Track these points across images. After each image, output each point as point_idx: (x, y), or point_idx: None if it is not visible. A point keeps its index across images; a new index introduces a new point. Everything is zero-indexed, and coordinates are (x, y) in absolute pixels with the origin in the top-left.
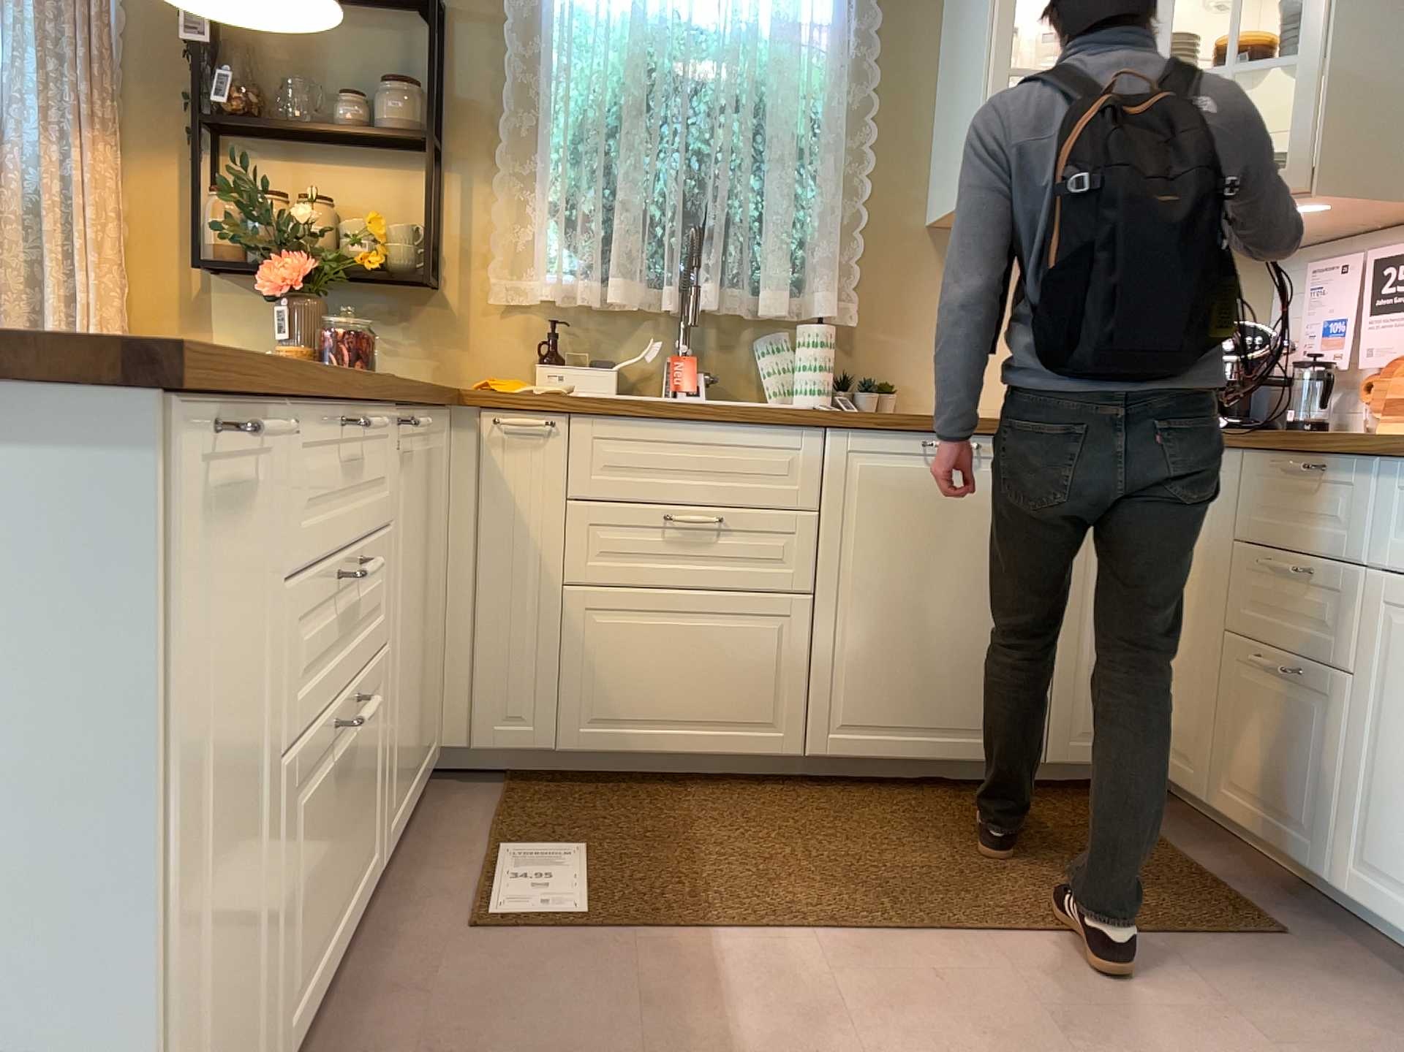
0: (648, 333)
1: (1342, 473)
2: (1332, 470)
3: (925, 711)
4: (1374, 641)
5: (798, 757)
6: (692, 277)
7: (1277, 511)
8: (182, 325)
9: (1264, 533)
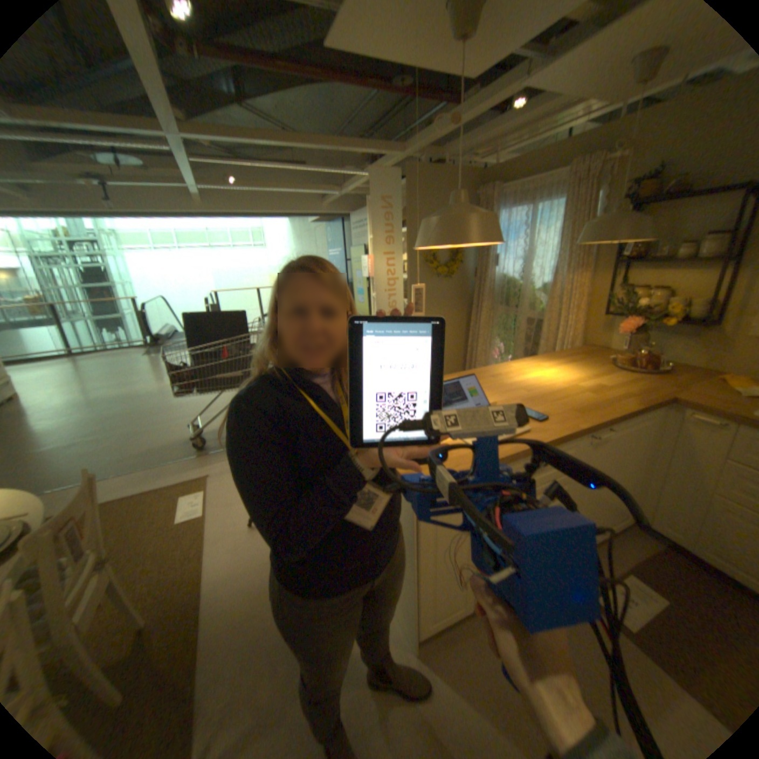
0: None
1: None
2: None
3: None
4: None
5: None
6: None
7: None
8: (602, 328)
9: None
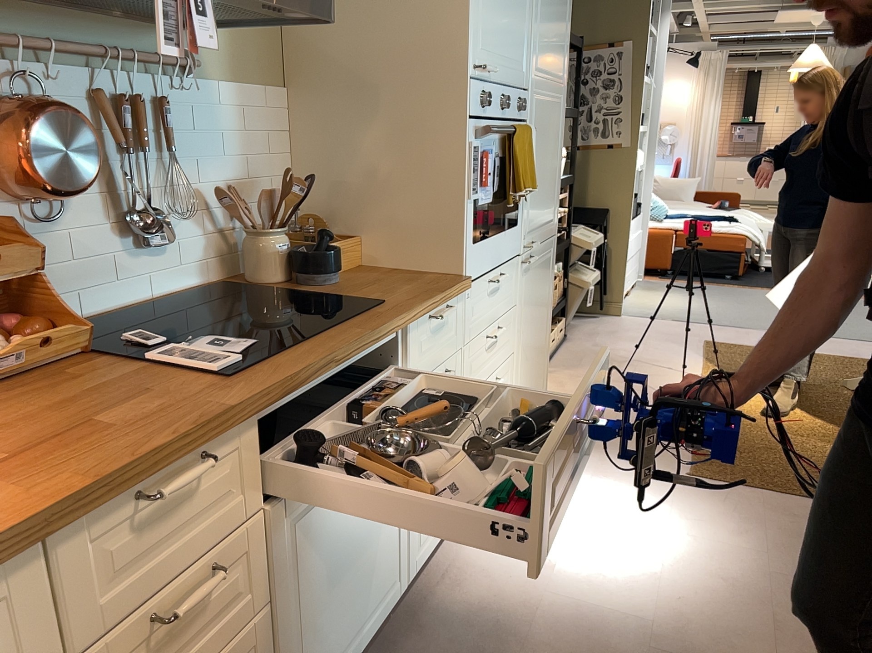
0: None
1: (223, 444)
2: (212, 449)
3: None
4: (281, 552)
5: None
6: None
7: (141, 554)
8: None
9: (128, 597)
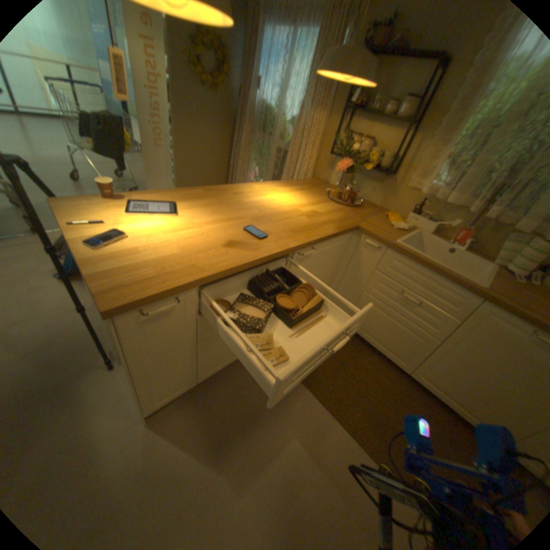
0: (462, 214)
1: None
2: None
3: (462, 400)
4: None
5: (408, 374)
6: (496, 199)
7: None
8: (327, 166)
9: None
